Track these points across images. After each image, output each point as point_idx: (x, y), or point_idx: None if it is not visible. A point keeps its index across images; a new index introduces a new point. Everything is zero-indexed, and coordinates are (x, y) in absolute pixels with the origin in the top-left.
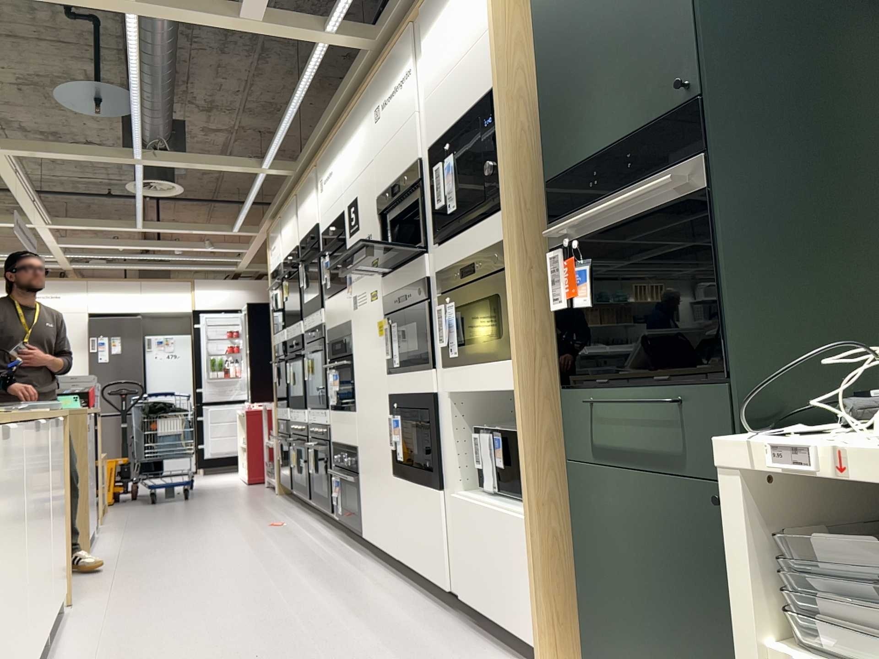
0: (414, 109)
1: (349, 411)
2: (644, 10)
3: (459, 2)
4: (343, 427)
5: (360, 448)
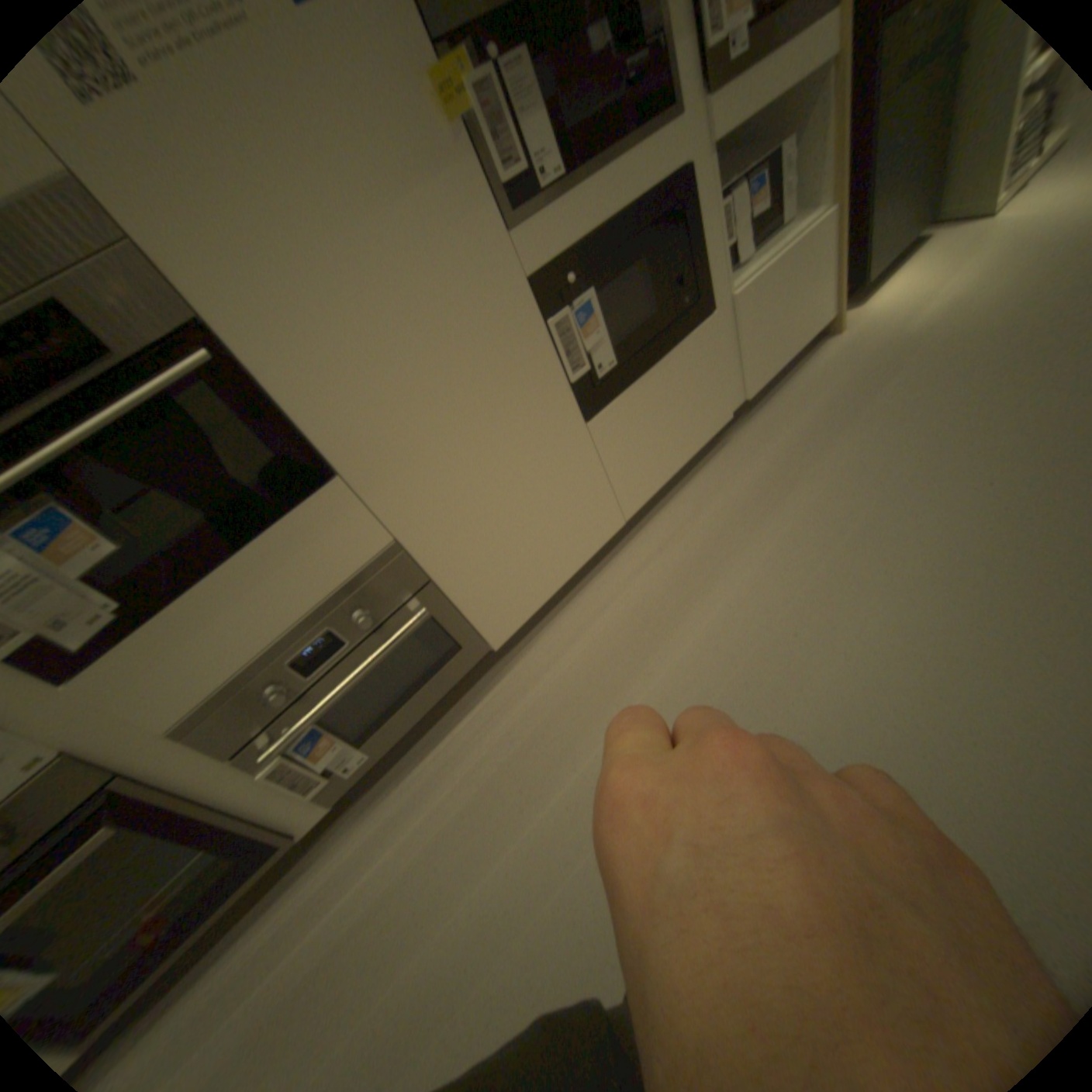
0: None
1: (288, 512)
2: None
3: None
4: (261, 596)
5: (418, 520)
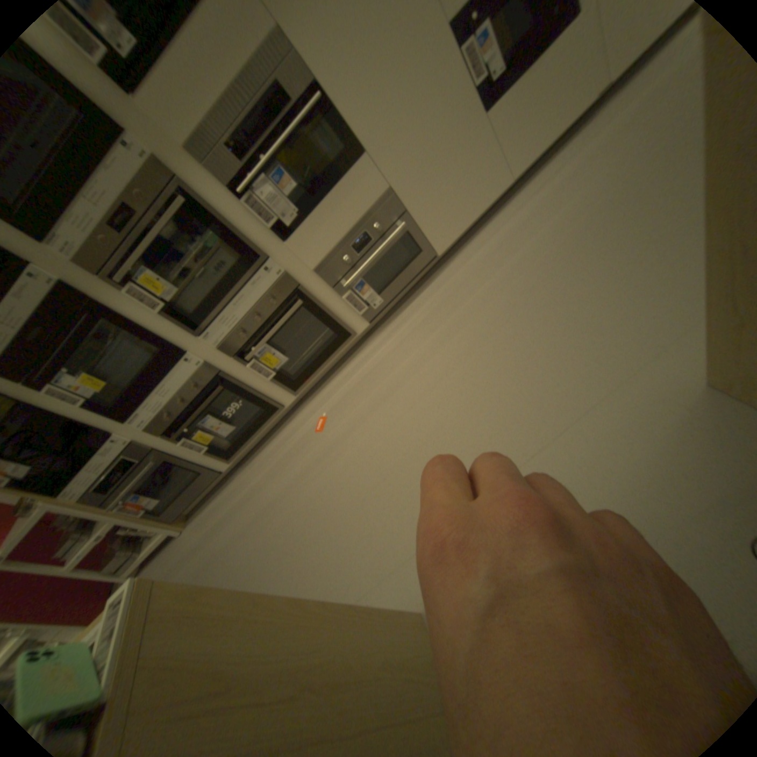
0: None
1: (349, 168)
2: None
3: None
4: (341, 210)
5: (401, 174)
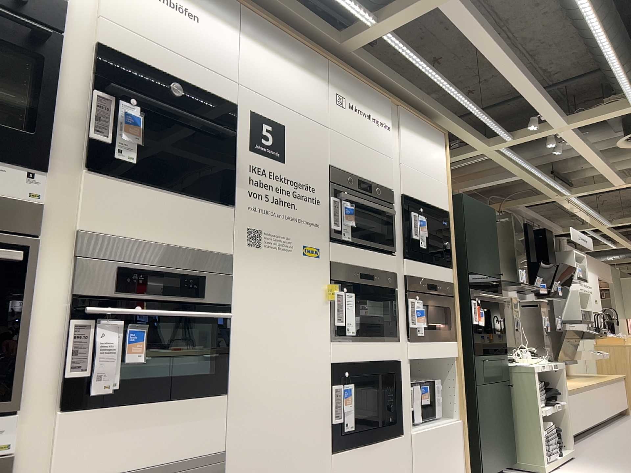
0: (391, 155)
1: (201, 395)
2: (489, 244)
3: (428, 147)
4: (160, 432)
5: (241, 446)
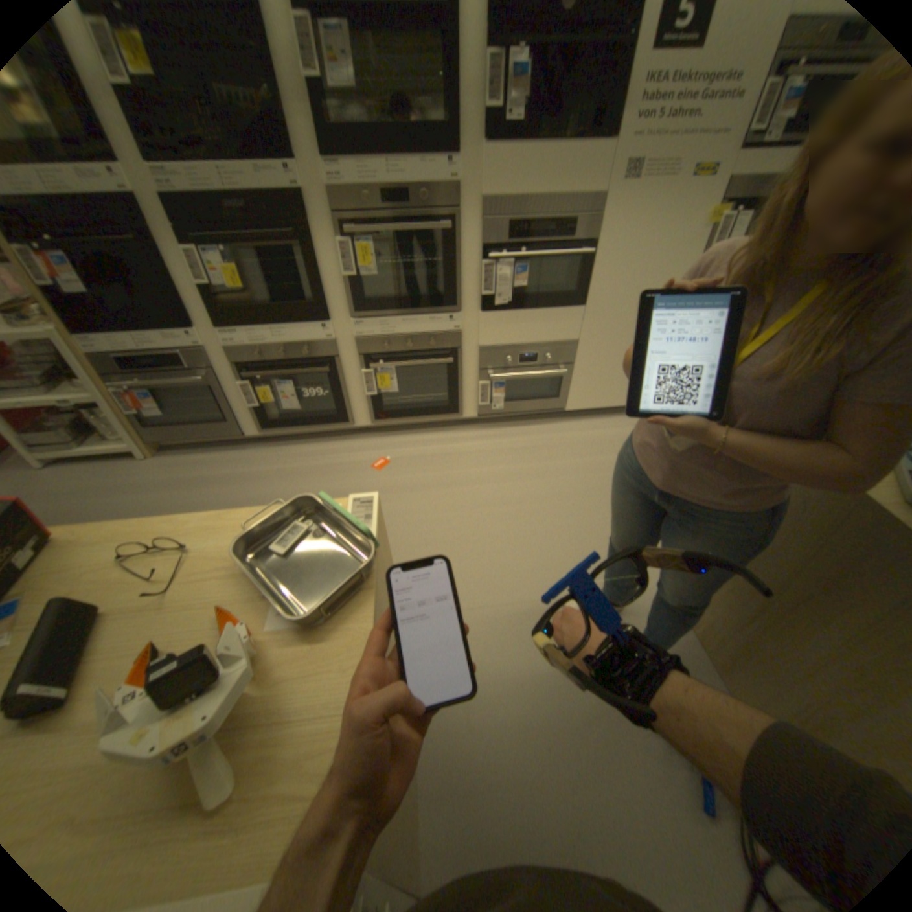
0: None
1: (564, 306)
2: None
3: None
4: (535, 325)
5: (590, 338)
